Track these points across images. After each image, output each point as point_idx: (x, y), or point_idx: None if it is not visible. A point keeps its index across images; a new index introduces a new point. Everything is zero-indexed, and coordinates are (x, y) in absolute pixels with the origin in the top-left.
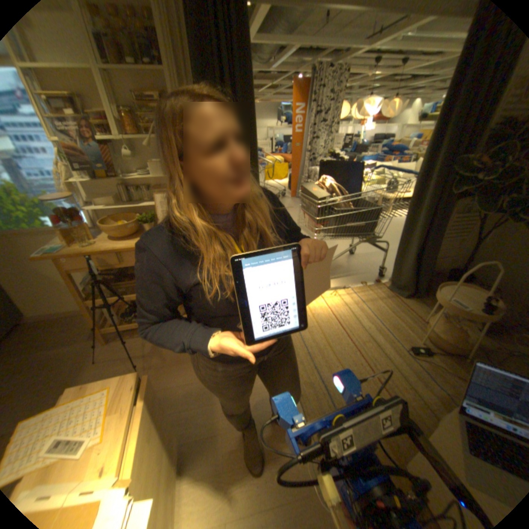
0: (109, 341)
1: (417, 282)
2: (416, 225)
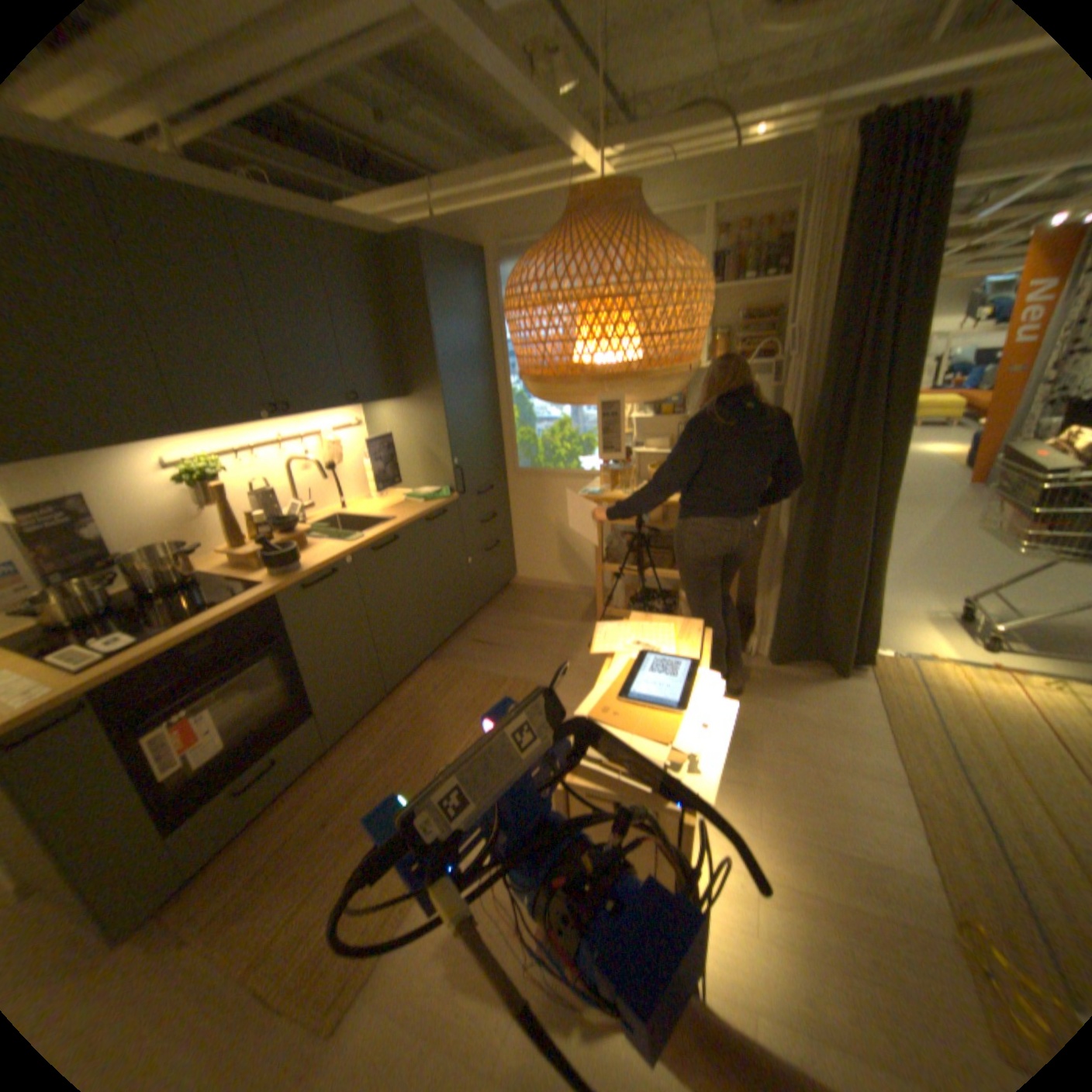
0: None
1: None
2: None
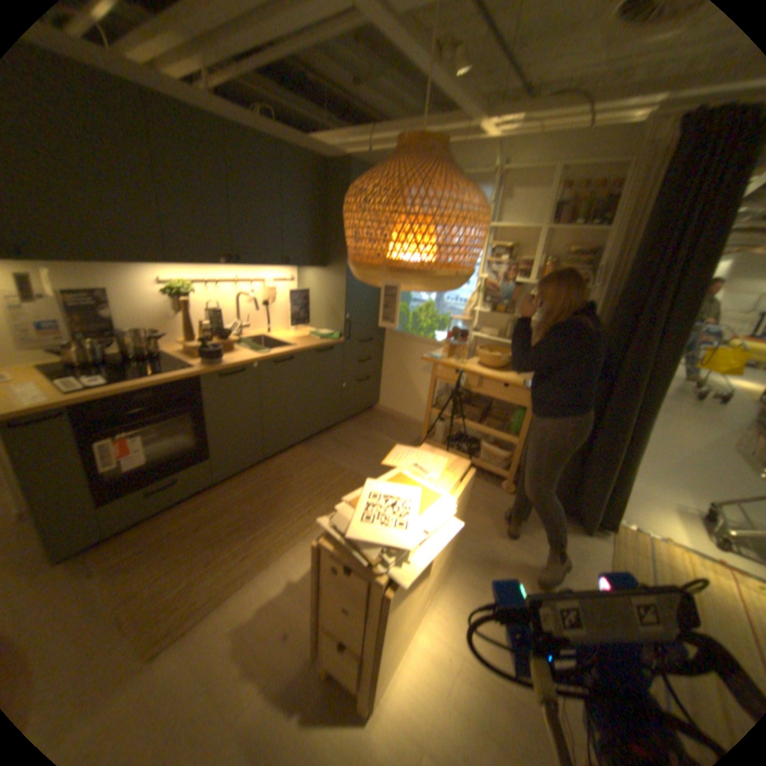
0: None
1: None
2: None
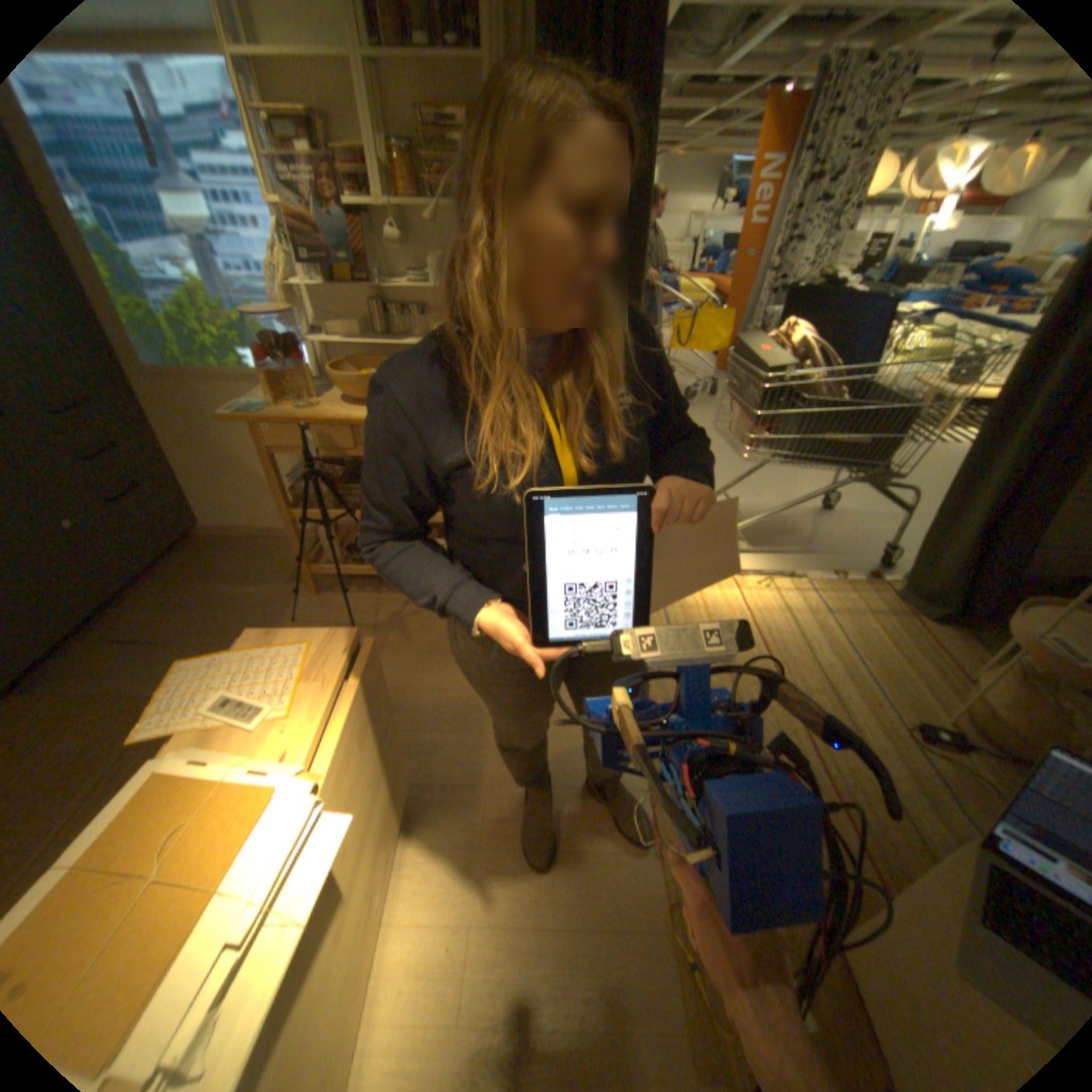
0: (322, 590)
1: (973, 590)
2: (1000, 455)
